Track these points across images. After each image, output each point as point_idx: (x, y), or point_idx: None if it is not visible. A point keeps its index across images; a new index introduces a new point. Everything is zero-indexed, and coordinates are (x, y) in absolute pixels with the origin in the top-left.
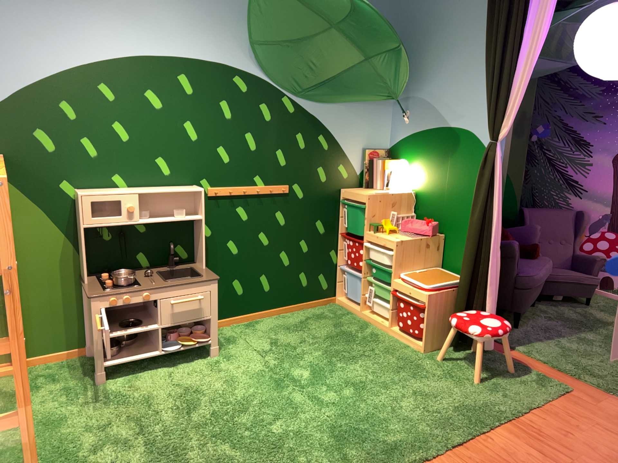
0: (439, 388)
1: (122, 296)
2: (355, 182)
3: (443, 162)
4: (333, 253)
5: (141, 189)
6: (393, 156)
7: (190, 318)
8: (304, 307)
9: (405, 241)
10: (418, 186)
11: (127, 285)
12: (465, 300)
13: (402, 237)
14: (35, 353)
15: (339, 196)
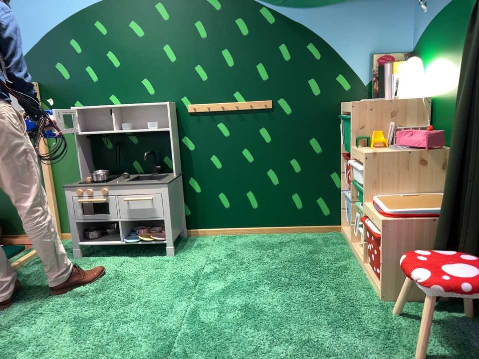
0: (351, 356)
1: (83, 189)
2: (363, 93)
3: (459, 42)
4: (336, 176)
5: (124, 105)
6: (416, 56)
7: (142, 218)
8: (300, 231)
9: (384, 154)
10: (436, 87)
11: (92, 181)
12: (447, 239)
13: (387, 150)
14: (64, 232)
15: (340, 110)
